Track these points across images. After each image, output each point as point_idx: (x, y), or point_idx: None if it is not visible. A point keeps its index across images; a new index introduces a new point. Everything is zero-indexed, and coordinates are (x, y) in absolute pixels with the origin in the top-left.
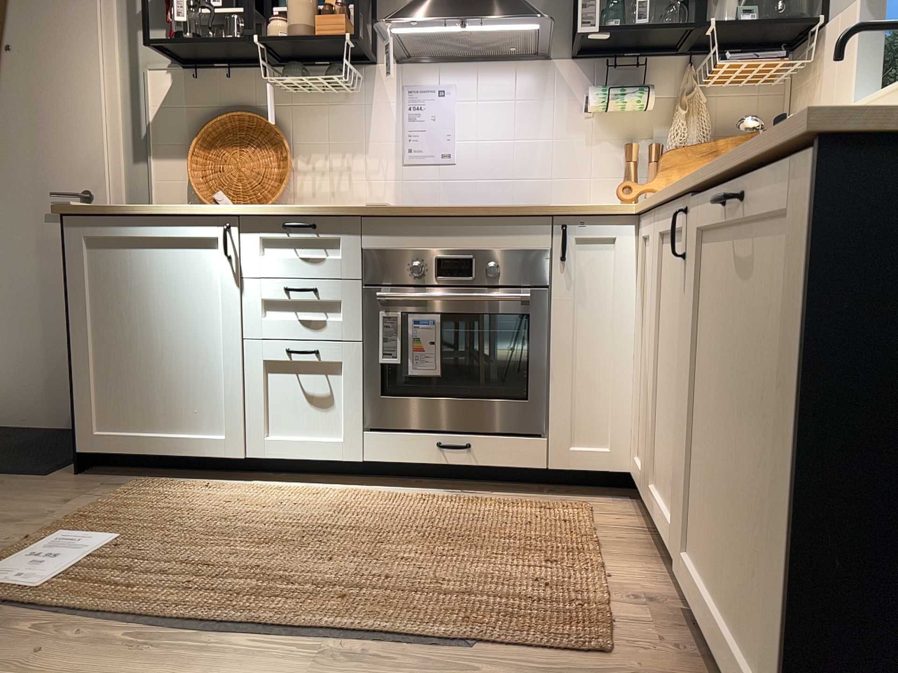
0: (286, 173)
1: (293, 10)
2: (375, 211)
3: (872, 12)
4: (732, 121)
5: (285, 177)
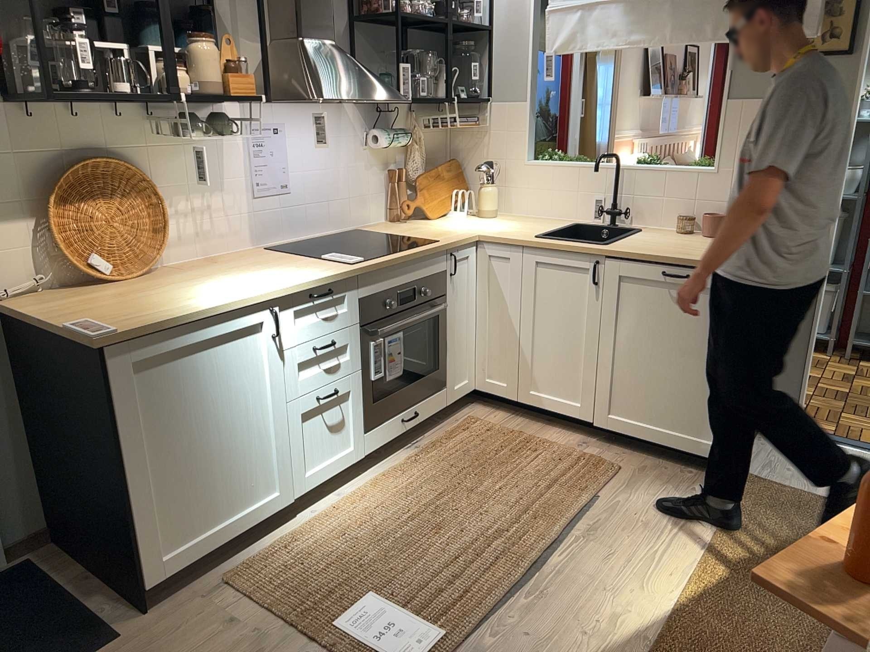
0: (169, 223)
1: (208, 66)
2: (369, 268)
3: (533, 110)
4: (429, 147)
5: (165, 228)
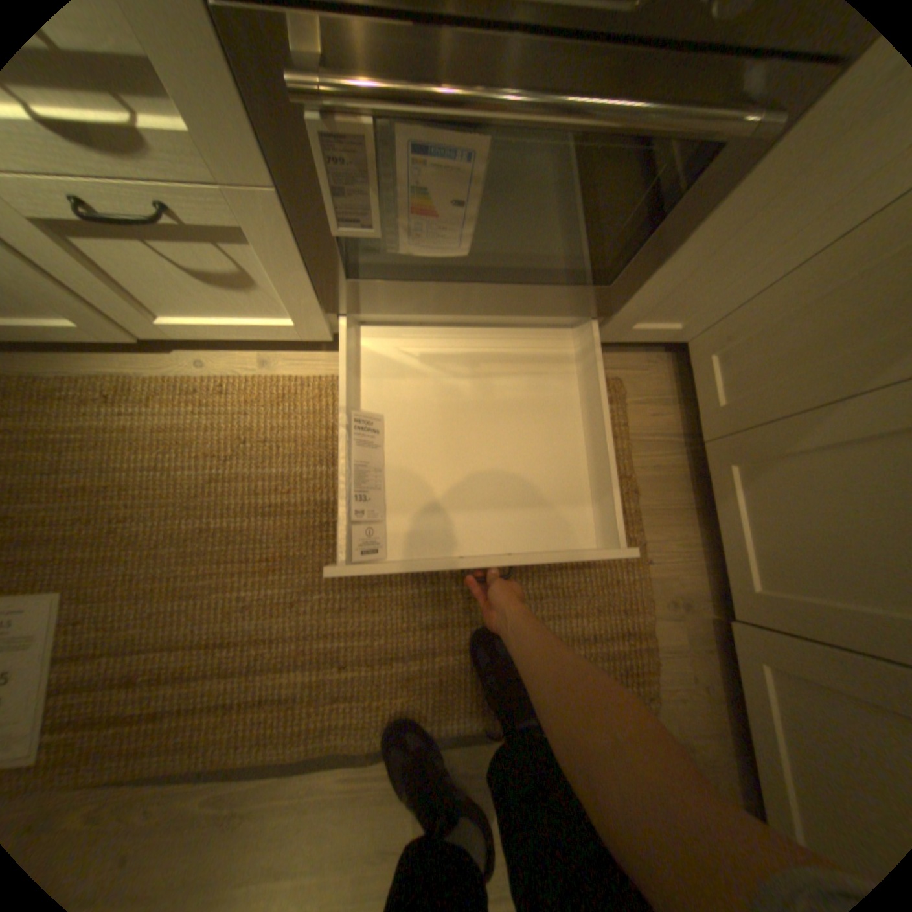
0: None
1: None
2: None
3: None
4: None
5: None
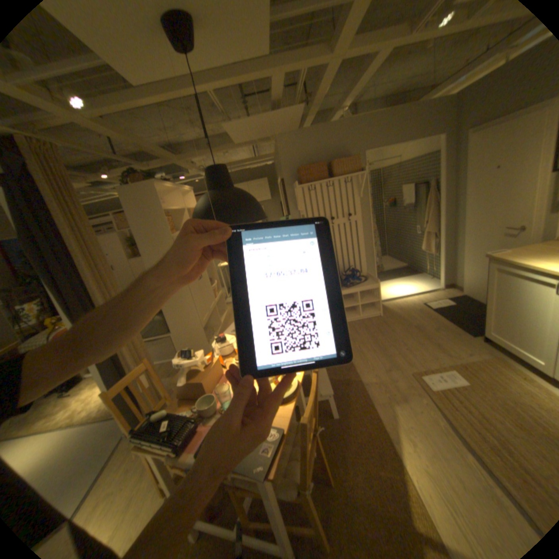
0: None
1: None
2: None
3: None
4: None
5: None
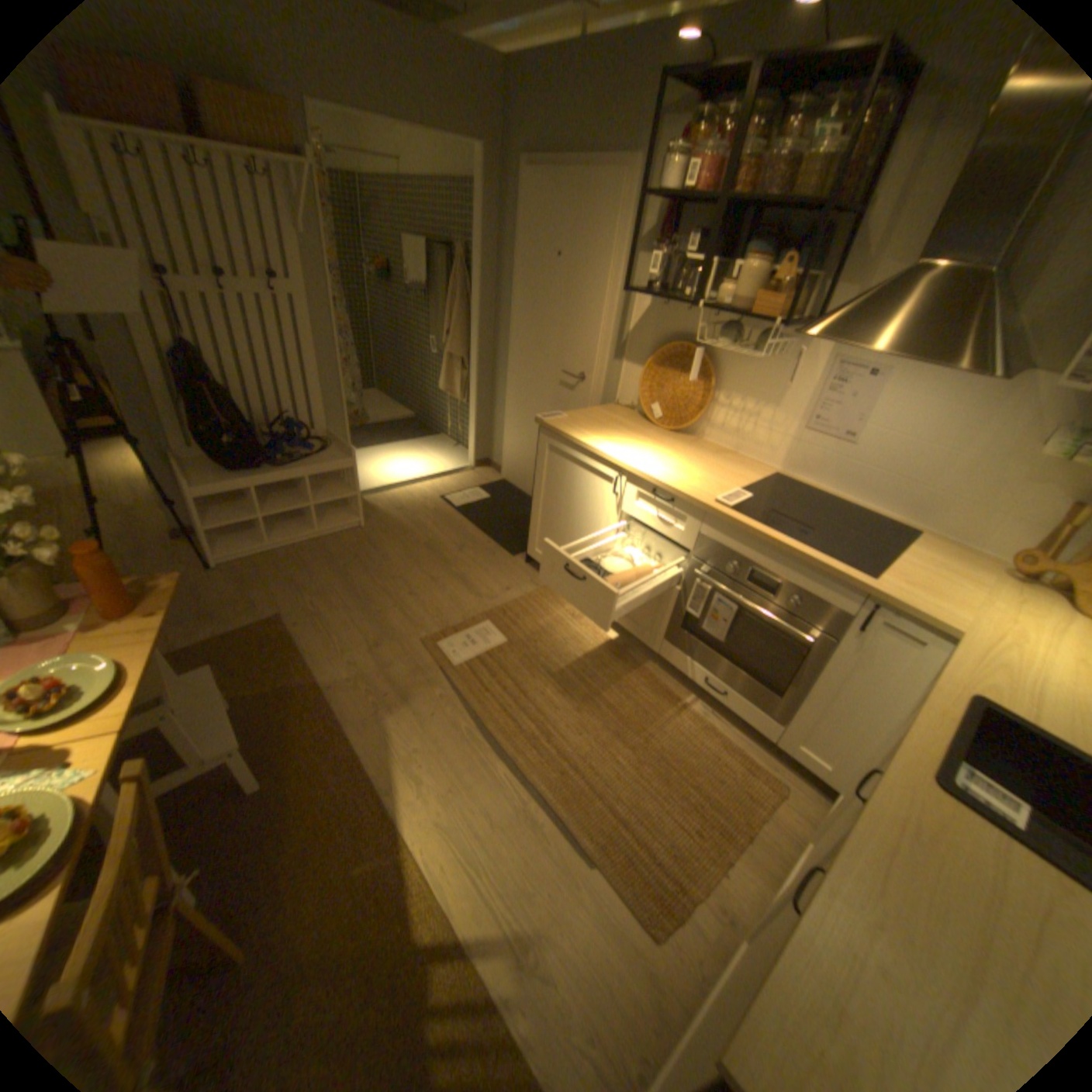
0: (705, 406)
1: (741, 281)
2: (716, 513)
3: None
4: None
5: (703, 408)
